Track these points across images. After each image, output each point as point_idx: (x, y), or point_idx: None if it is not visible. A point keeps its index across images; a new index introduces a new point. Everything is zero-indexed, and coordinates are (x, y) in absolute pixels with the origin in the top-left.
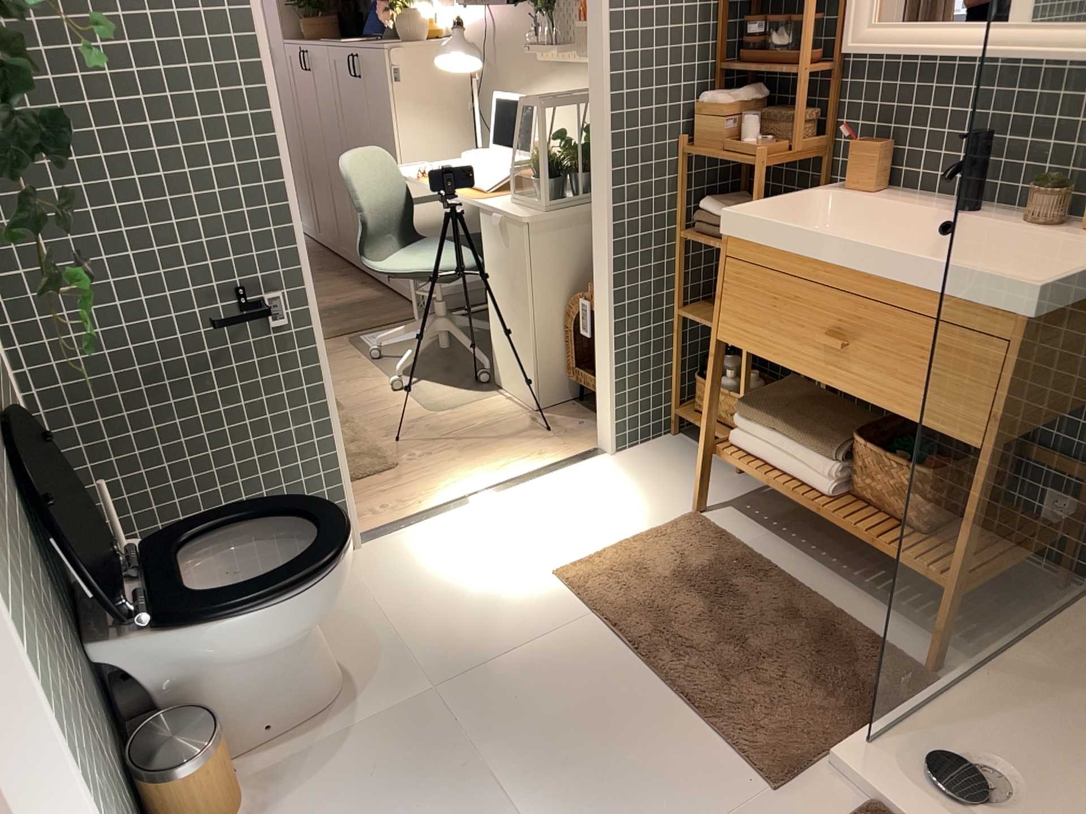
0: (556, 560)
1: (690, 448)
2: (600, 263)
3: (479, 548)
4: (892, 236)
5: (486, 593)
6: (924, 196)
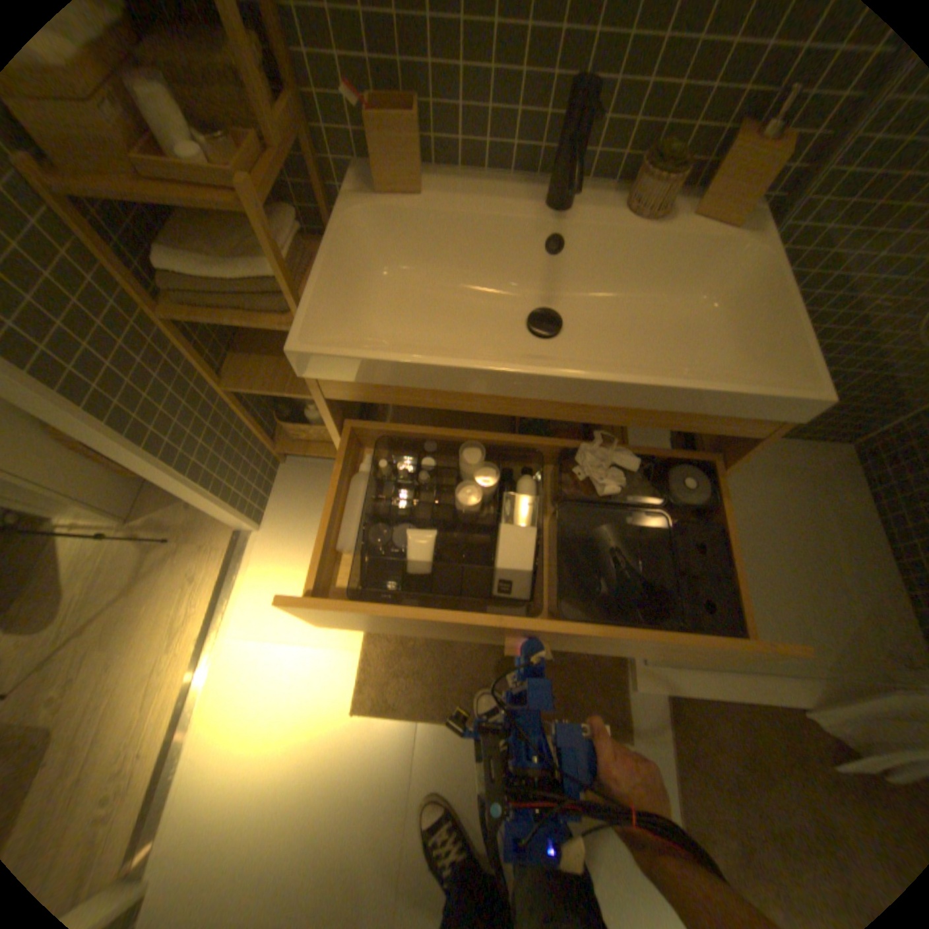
0: (333, 700)
1: (306, 469)
2: (77, 436)
3: (258, 756)
4: (473, 253)
5: (320, 798)
6: (465, 165)
